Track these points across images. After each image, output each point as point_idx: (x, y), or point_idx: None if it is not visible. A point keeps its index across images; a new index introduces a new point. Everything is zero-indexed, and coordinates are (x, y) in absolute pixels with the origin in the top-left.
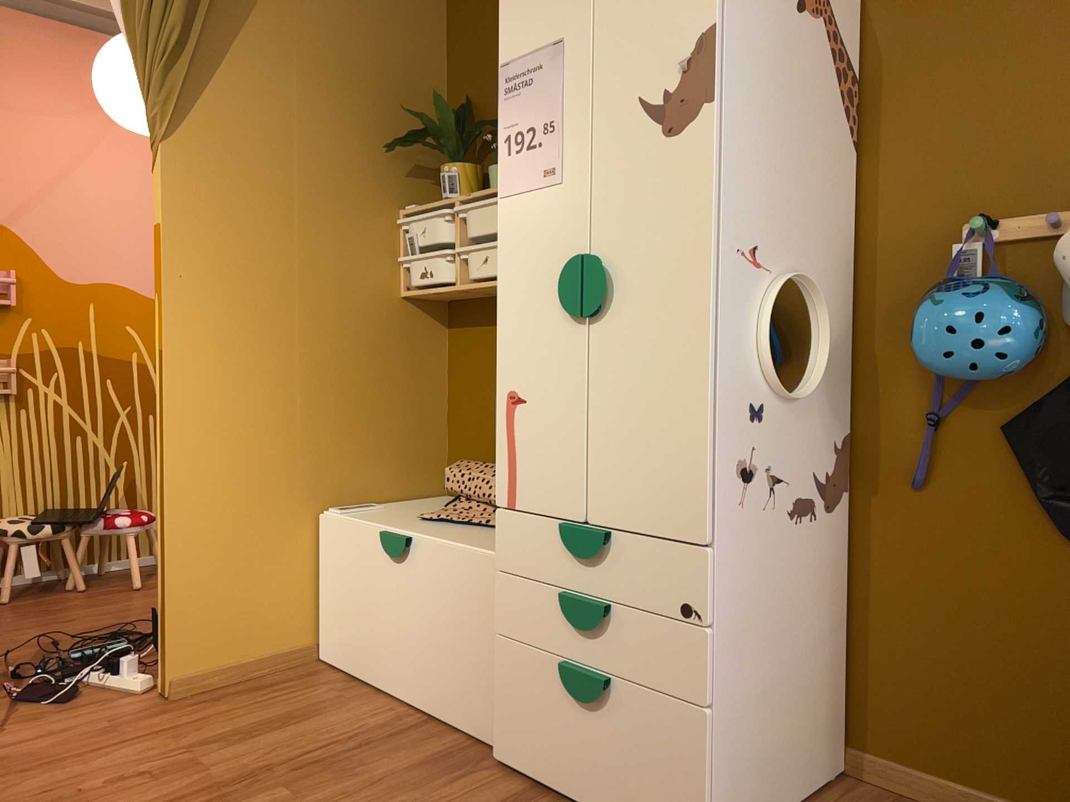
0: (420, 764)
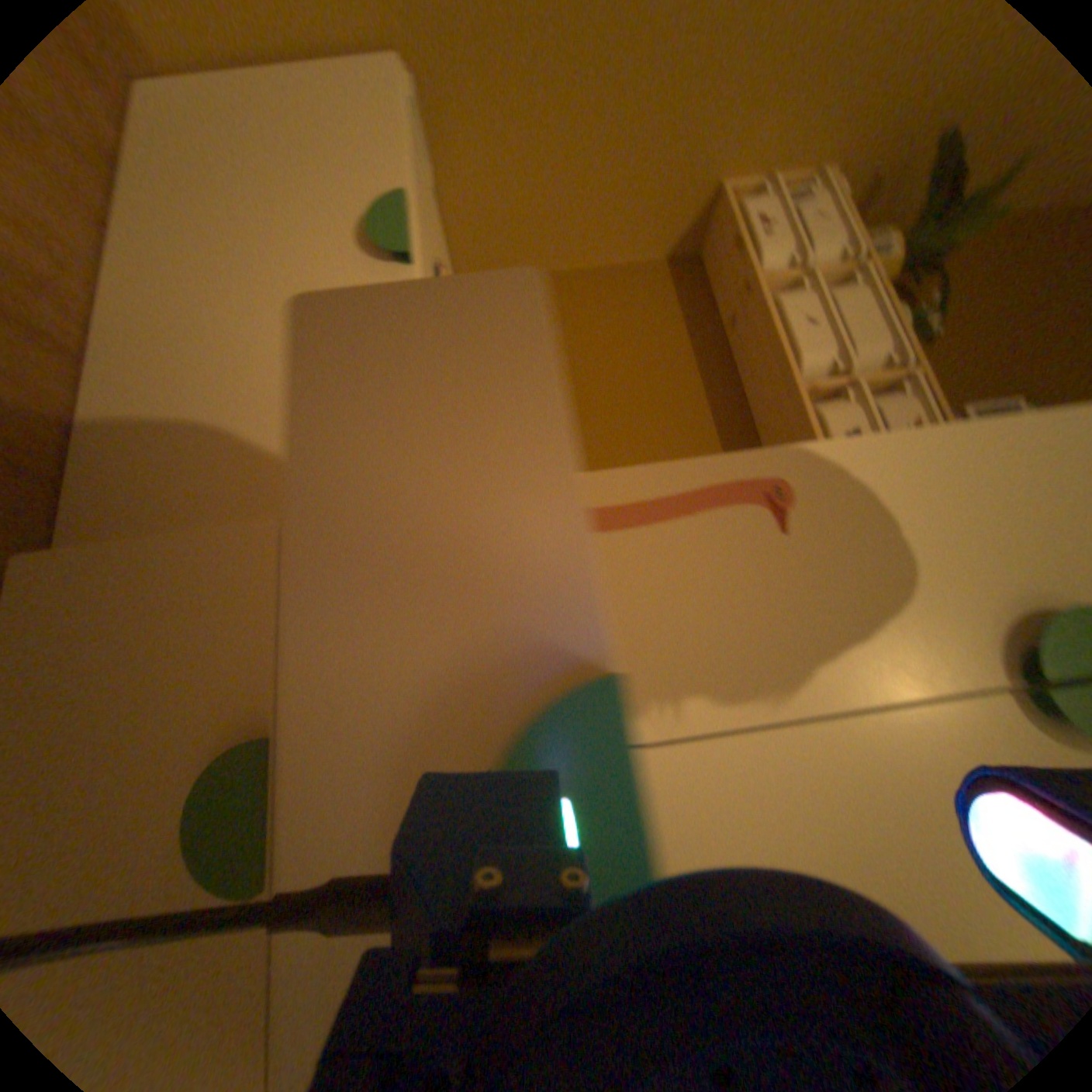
0: None
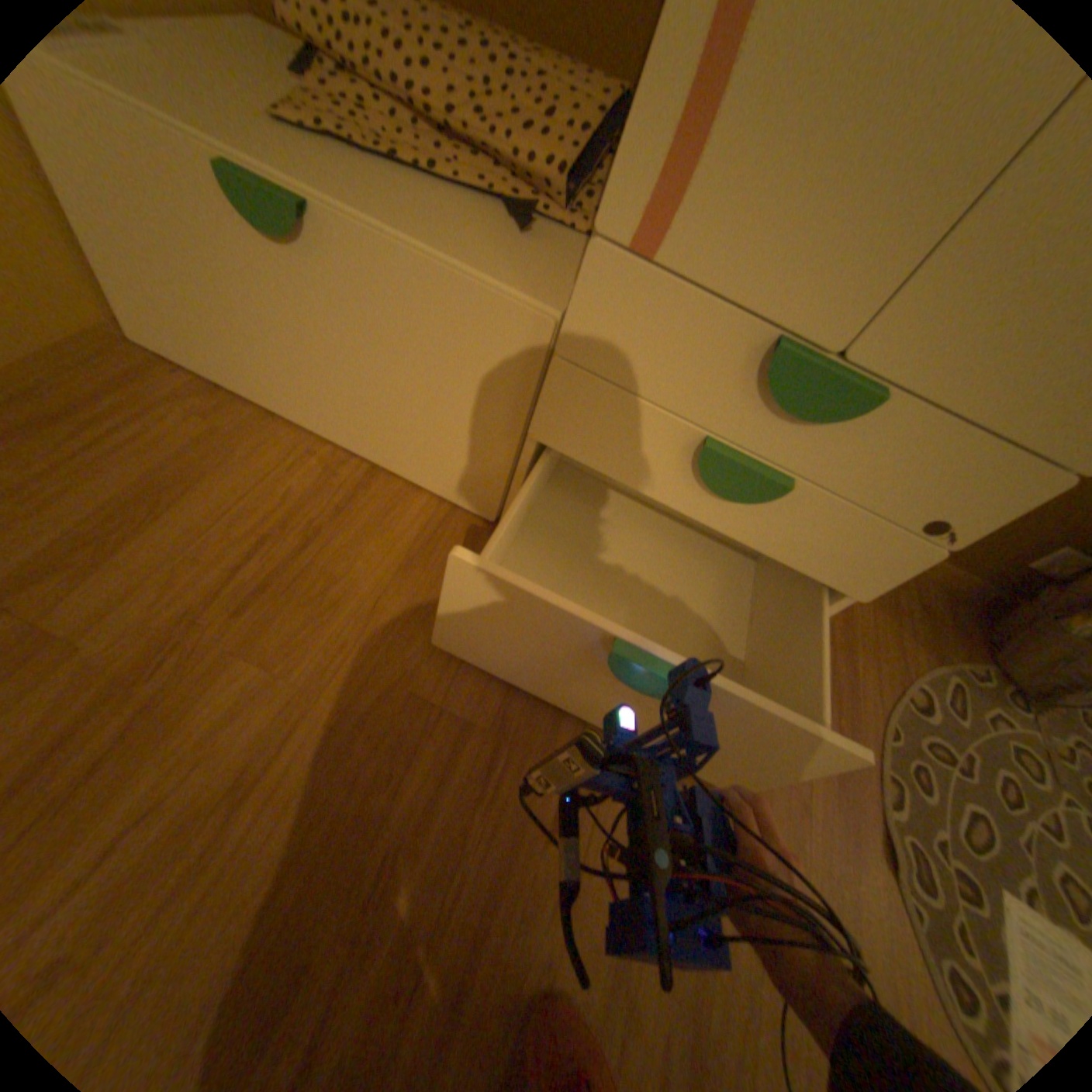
0: (411, 561)
